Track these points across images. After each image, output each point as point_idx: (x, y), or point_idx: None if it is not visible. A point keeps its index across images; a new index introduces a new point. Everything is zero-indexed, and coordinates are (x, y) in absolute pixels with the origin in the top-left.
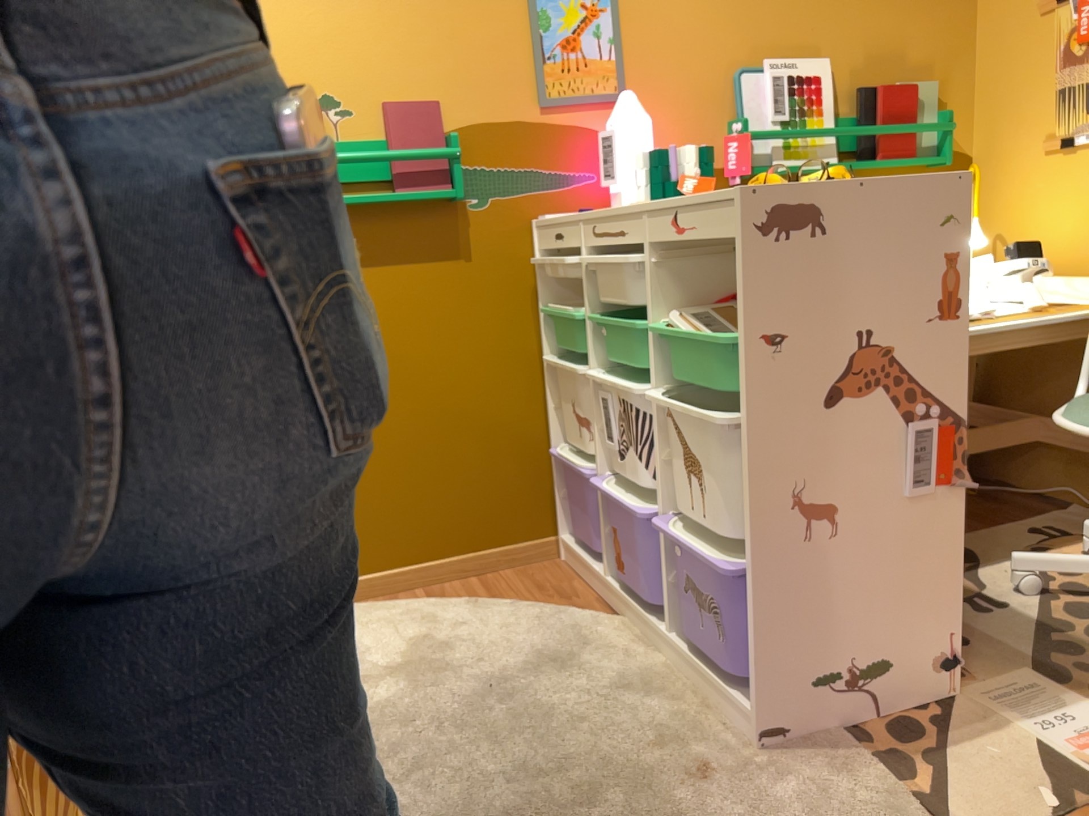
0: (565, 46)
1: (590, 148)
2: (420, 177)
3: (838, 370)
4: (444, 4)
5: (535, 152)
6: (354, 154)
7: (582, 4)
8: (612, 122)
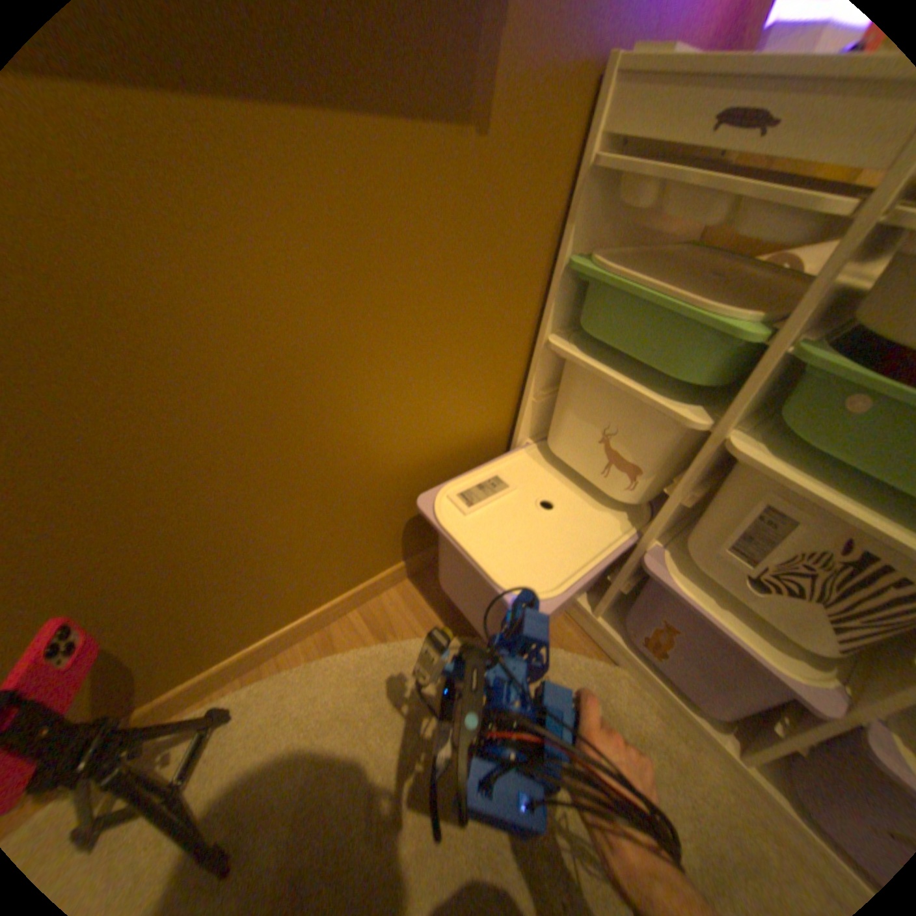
0: None
1: None
2: None
3: None
4: None
5: None
6: None
7: None
8: None
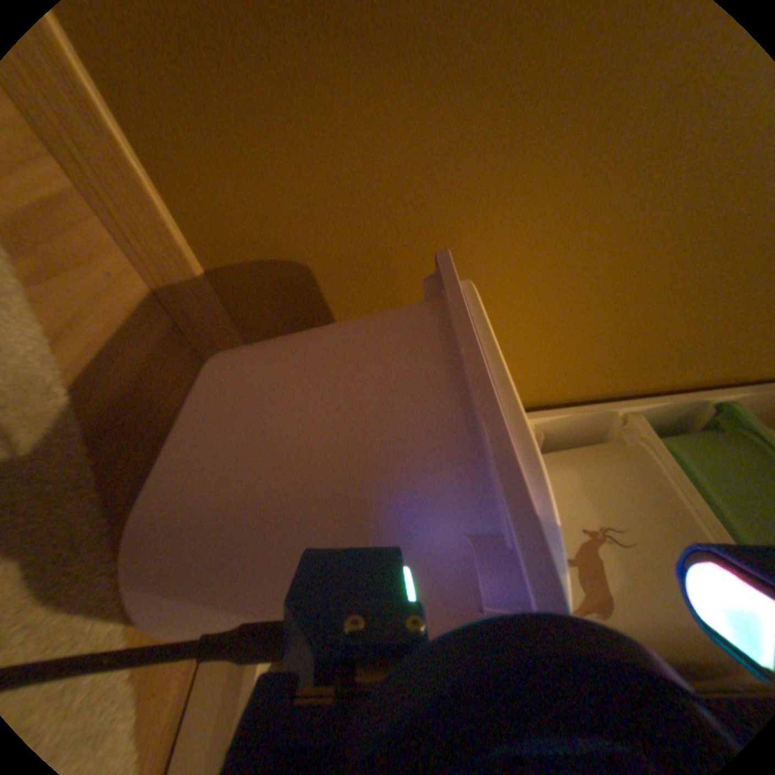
0: None
1: None
2: None
3: None
4: None
5: None
6: None
7: None
8: None
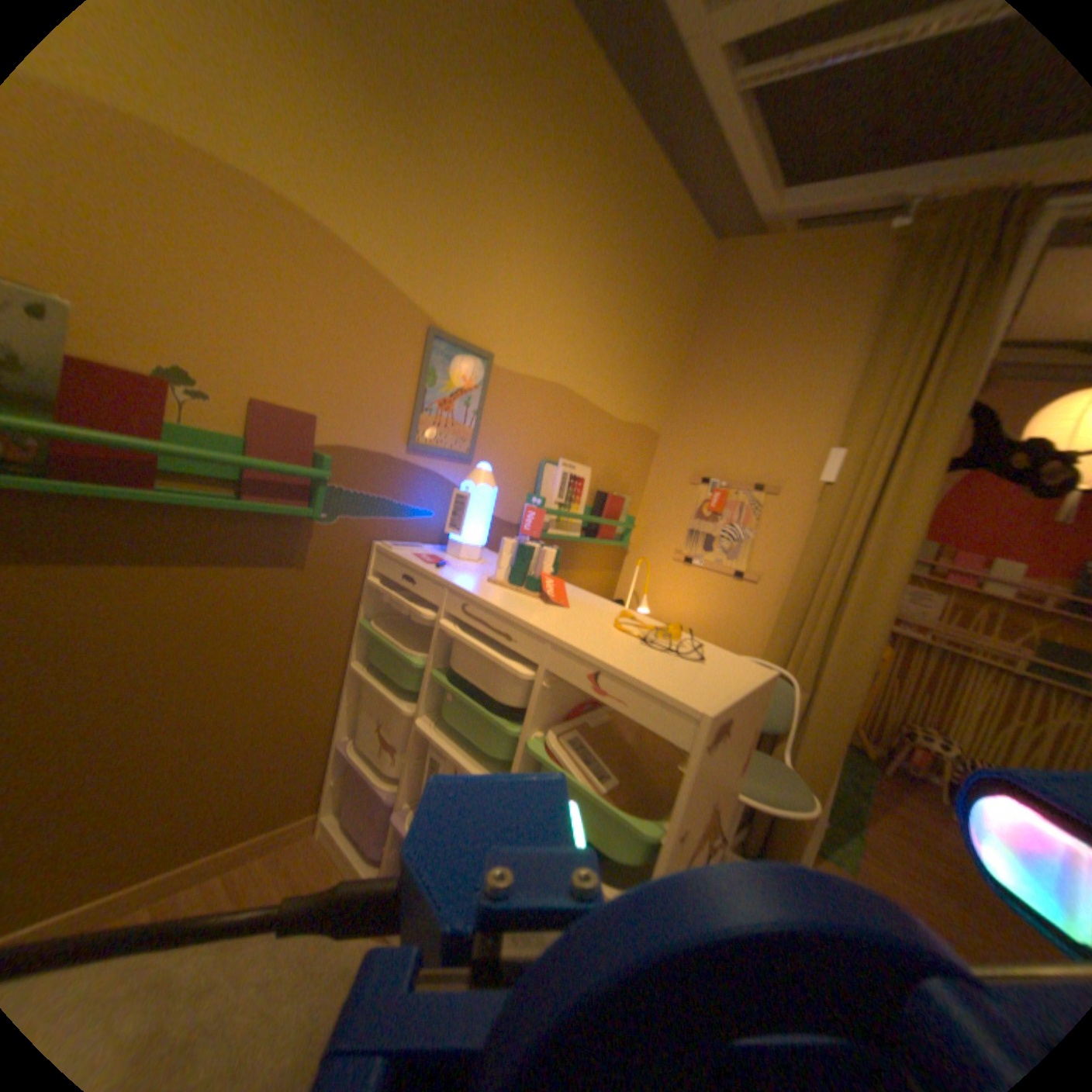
0: (445, 406)
1: (438, 492)
2: (281, 490)
3: (699, 832)
4: (352, 327)
5: (395, 485)
6: (203, 446)
7: (466, 377)
8: (472, 486)
